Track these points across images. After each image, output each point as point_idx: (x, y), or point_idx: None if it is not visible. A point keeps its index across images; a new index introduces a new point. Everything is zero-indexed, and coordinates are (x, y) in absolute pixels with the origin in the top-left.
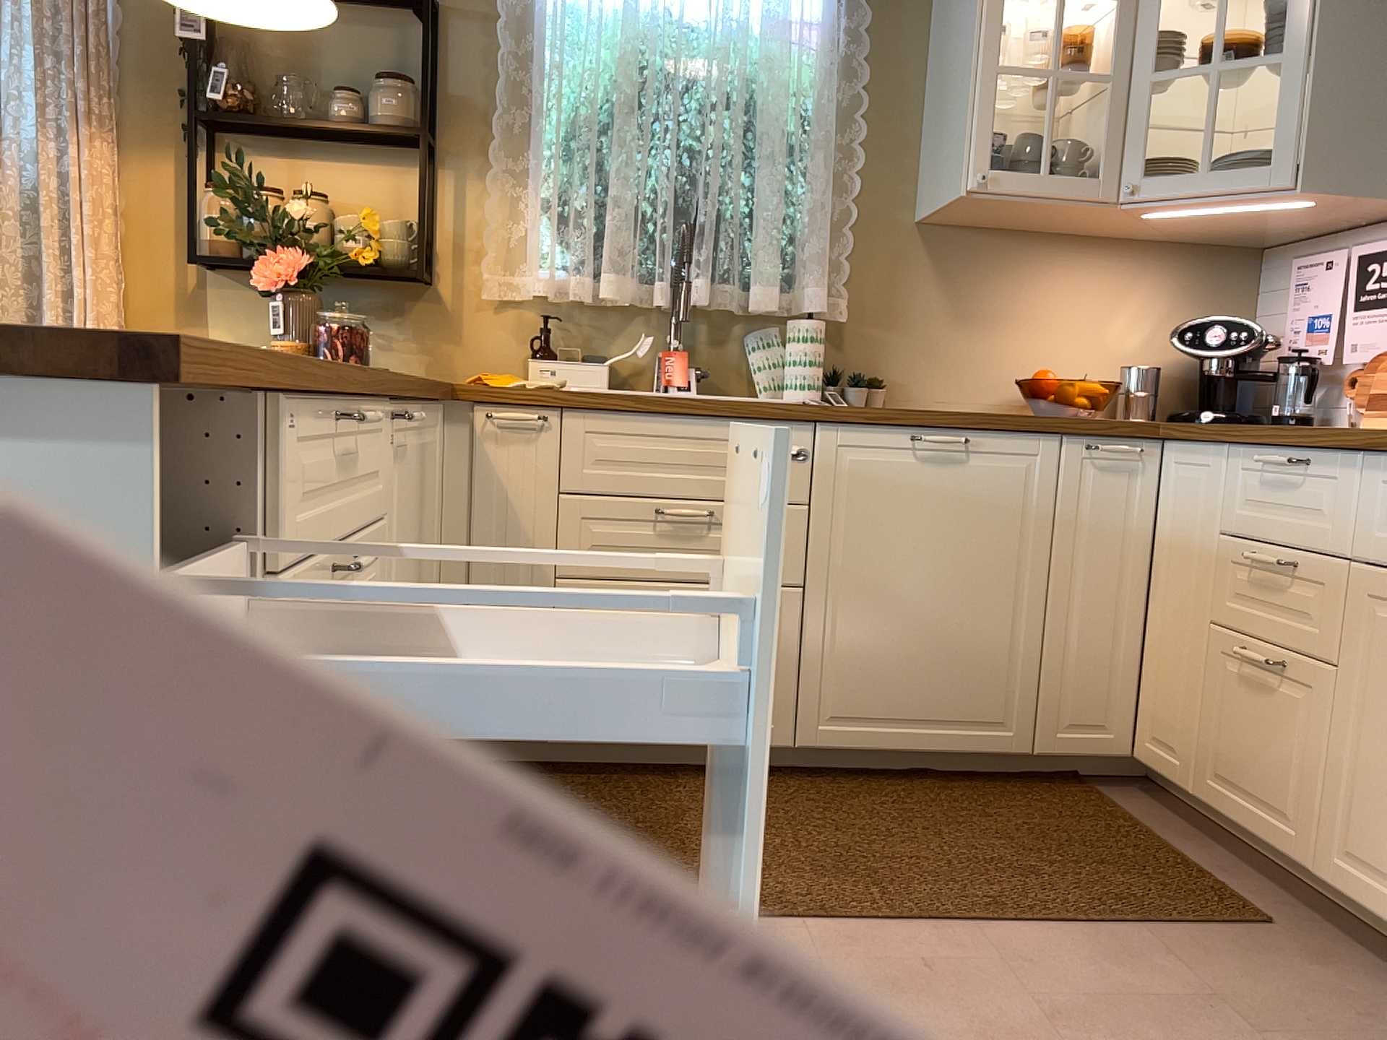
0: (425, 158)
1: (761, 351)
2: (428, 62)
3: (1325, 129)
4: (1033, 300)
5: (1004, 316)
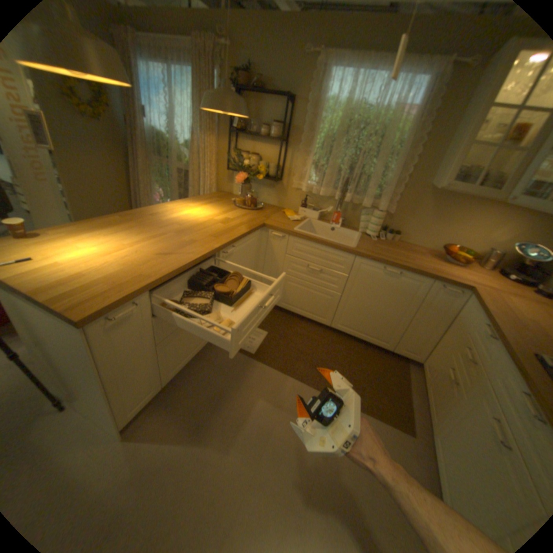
0: (280, 148)
1: (364, 217)
2: (285, 117)
3: None
4: (467, 218)
5: (453, 221)
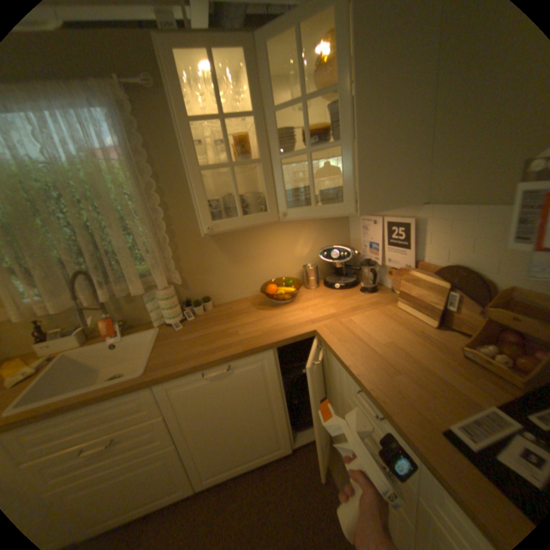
0: None
1: (149, 303)
2: None
3: (367, 181)
4: (262, 248)
5: (252, 257)
